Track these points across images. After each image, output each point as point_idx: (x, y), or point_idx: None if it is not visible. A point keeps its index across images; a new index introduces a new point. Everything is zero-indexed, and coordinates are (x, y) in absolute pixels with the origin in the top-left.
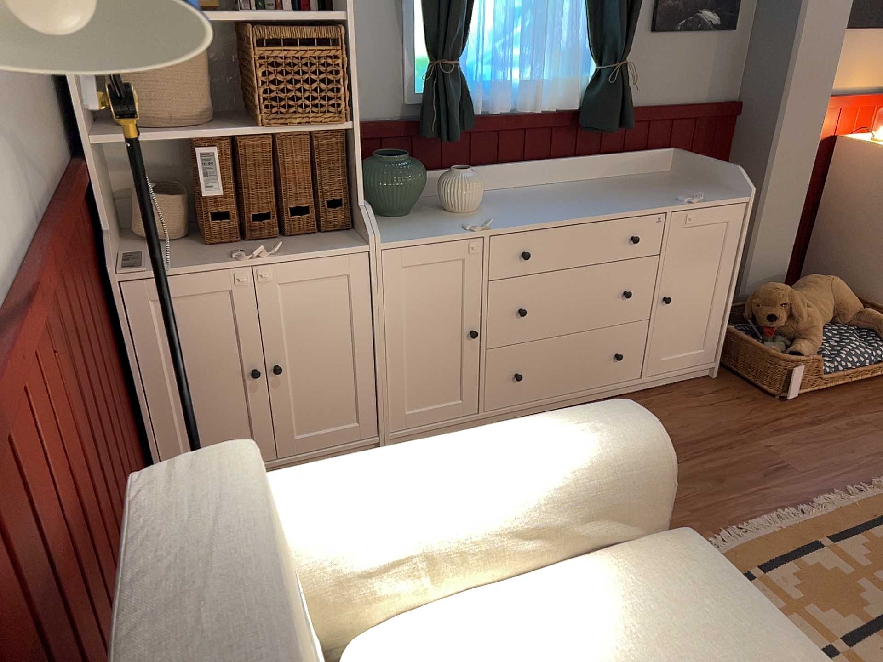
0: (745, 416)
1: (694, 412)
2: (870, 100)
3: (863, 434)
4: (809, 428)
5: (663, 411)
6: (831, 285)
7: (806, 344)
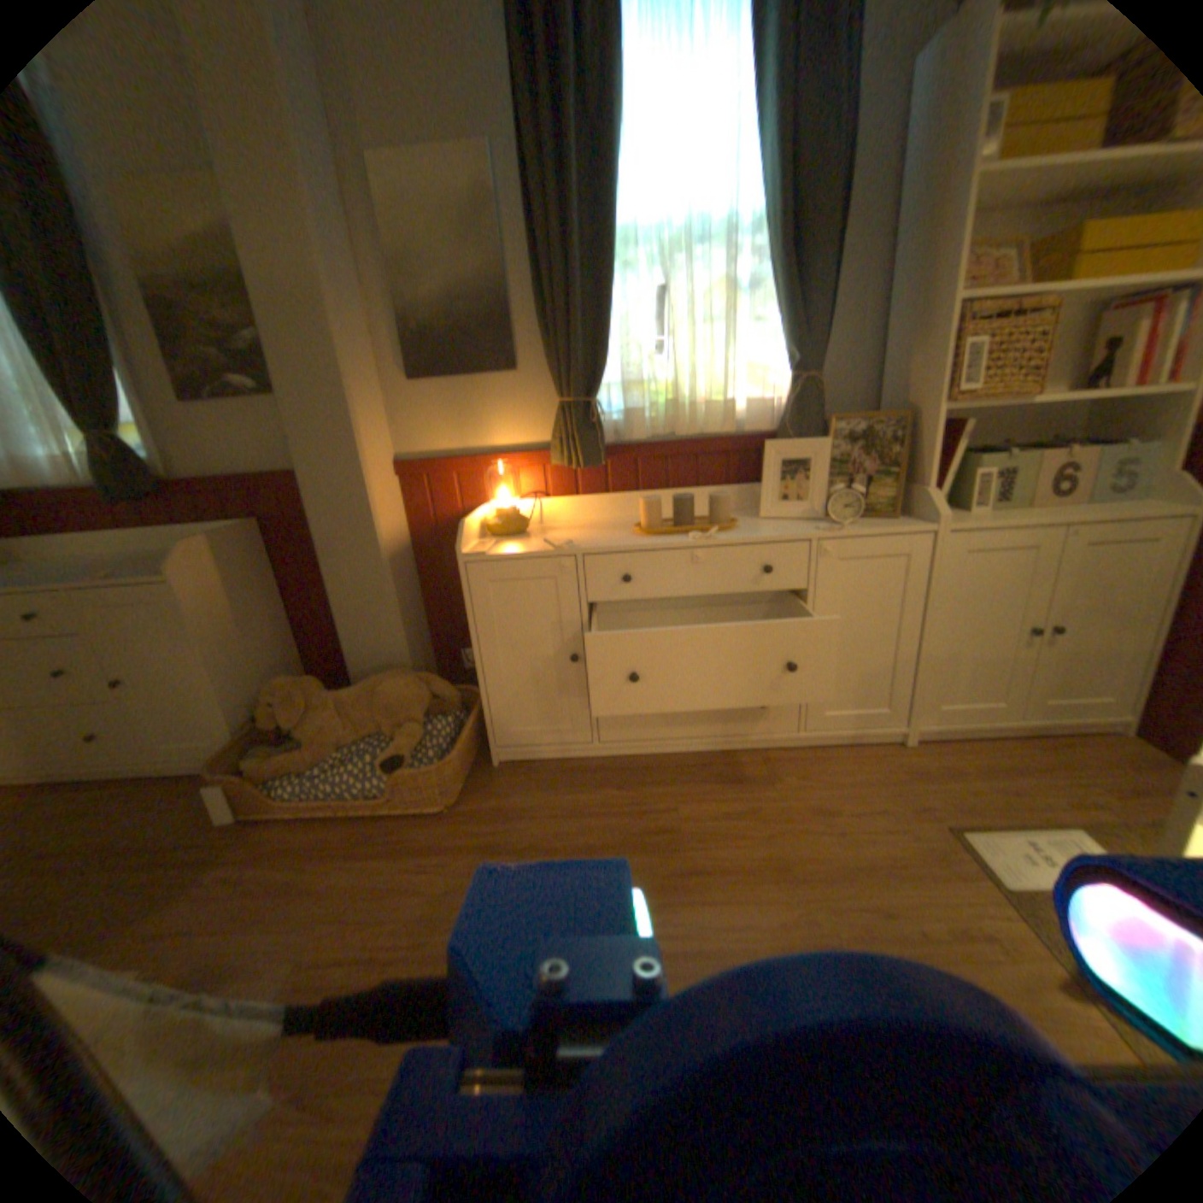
0: (163, 835)
1: (141, 815)
2: (520, 461)
3: (203, 898)
4: (175, 871)
5: (123, 807)
6: (382, 686)
7: (296, 757)
